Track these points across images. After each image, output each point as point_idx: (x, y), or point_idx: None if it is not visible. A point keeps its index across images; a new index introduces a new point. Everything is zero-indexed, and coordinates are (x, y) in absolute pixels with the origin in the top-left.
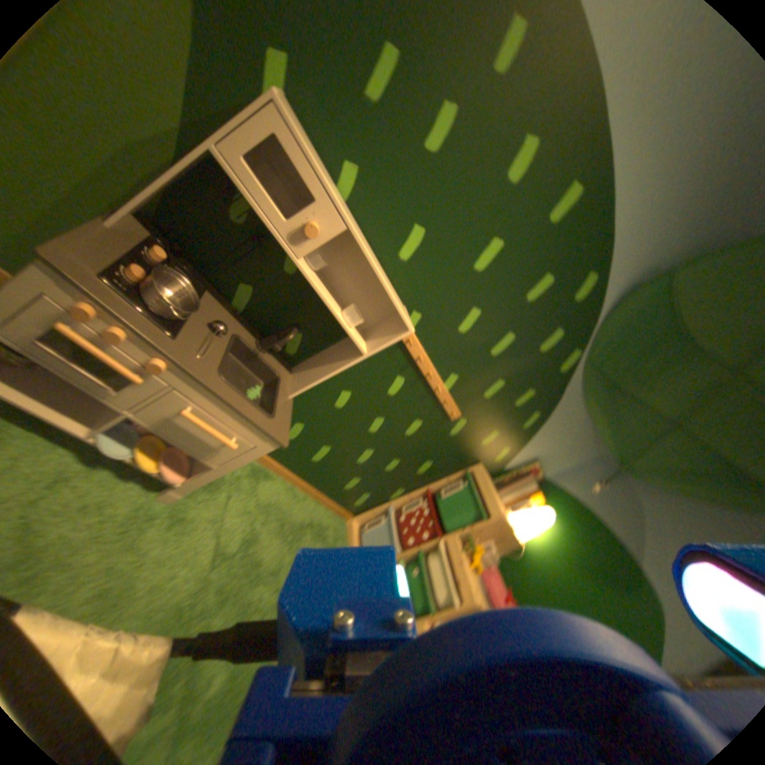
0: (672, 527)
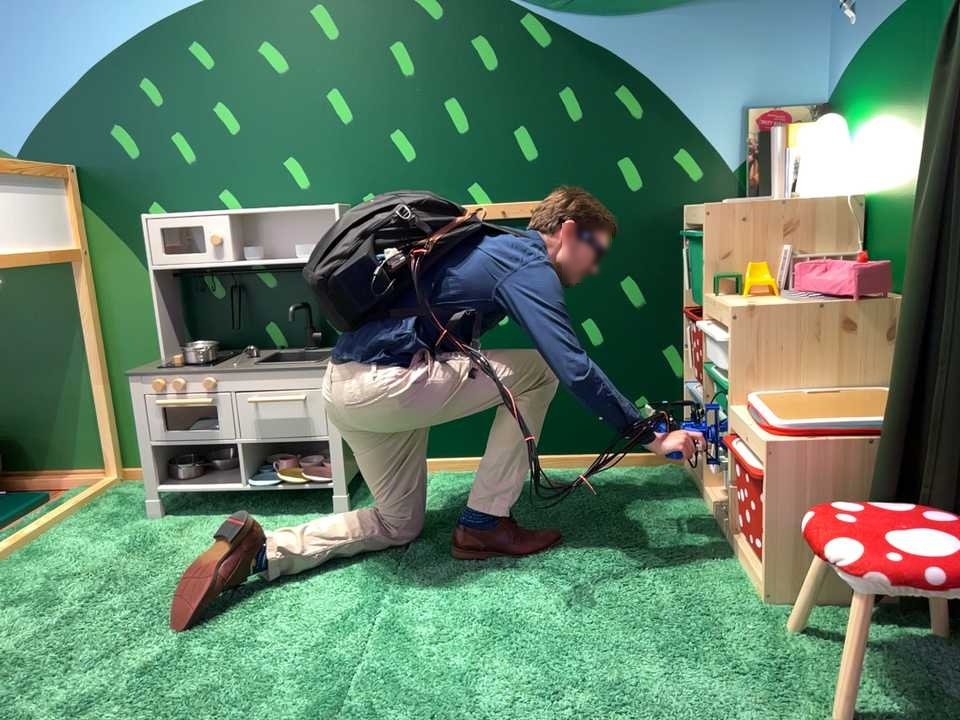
0: None
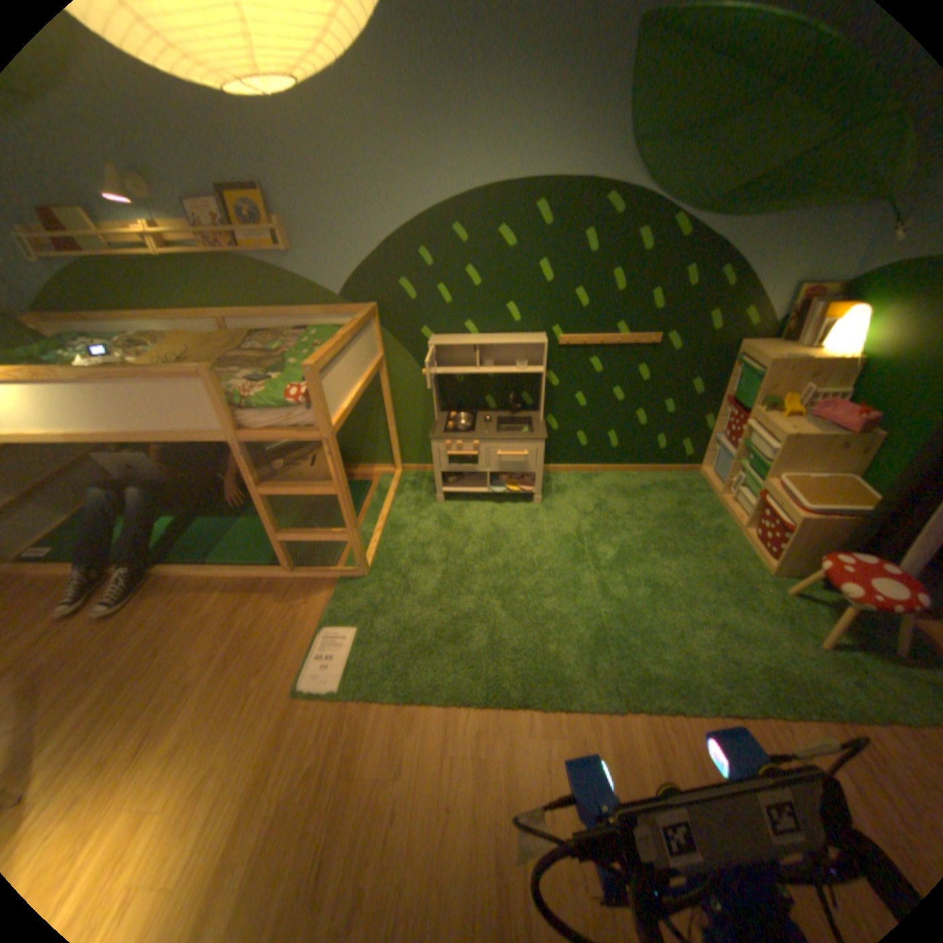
0: None
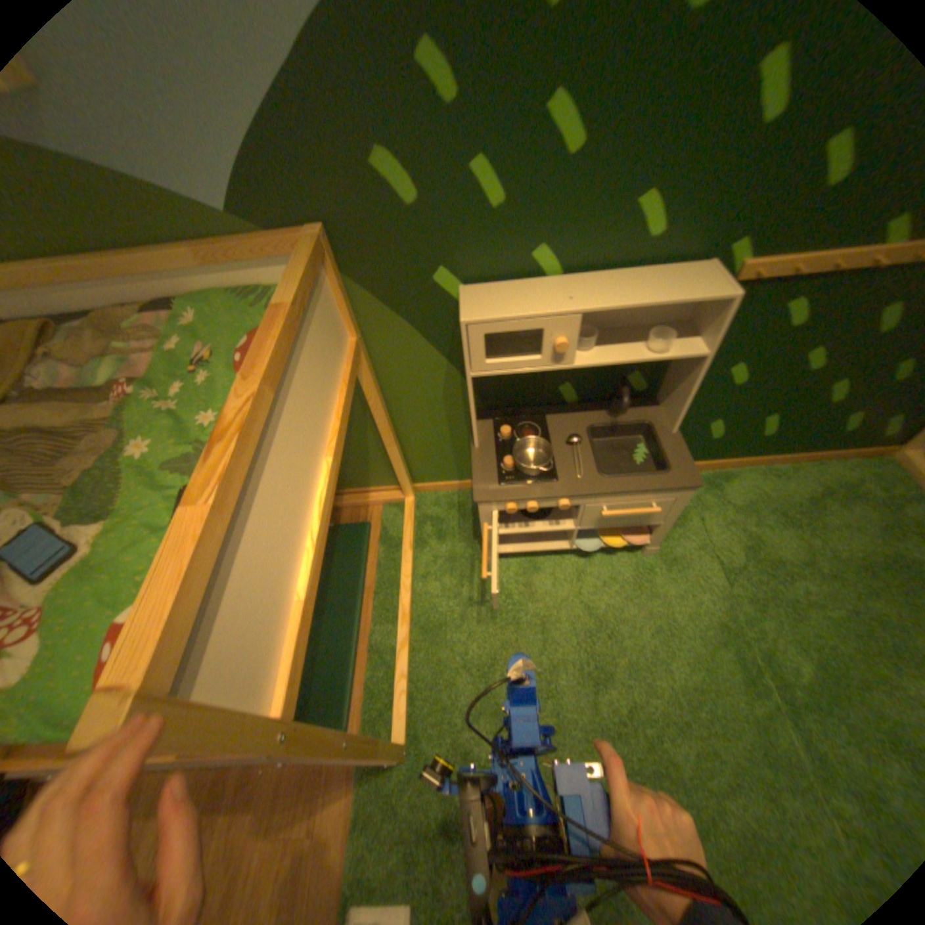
0: None
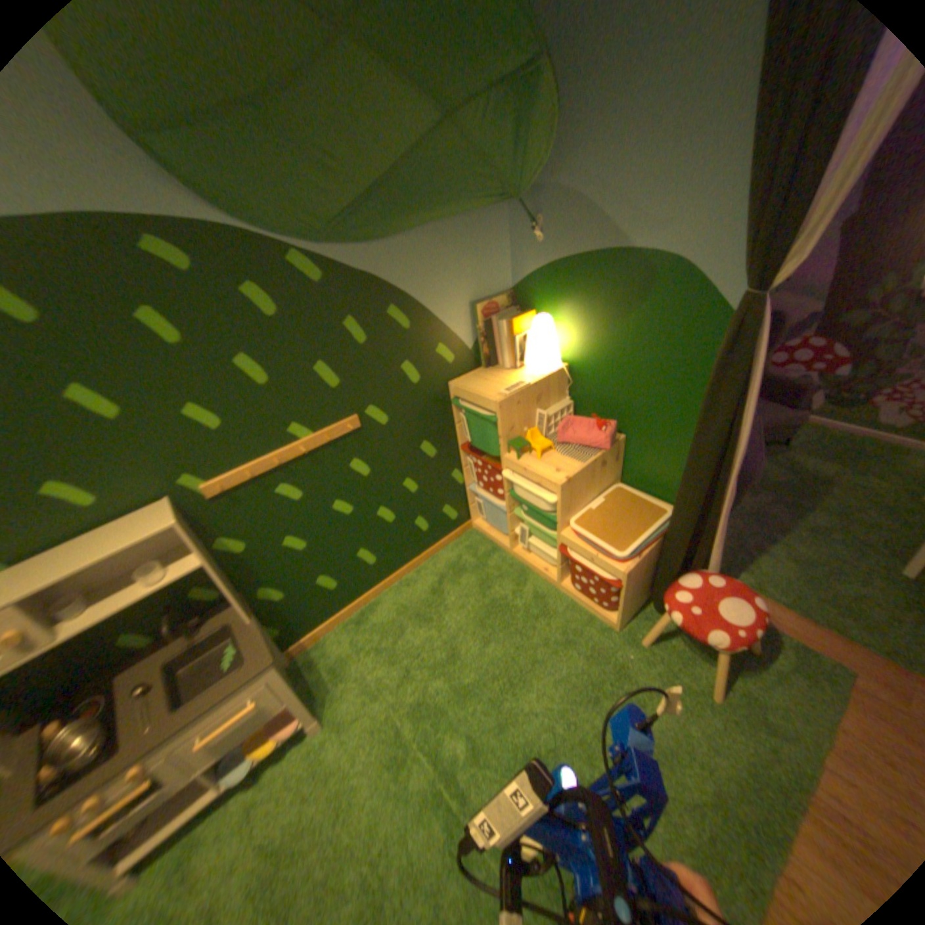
0: (612, 166)
